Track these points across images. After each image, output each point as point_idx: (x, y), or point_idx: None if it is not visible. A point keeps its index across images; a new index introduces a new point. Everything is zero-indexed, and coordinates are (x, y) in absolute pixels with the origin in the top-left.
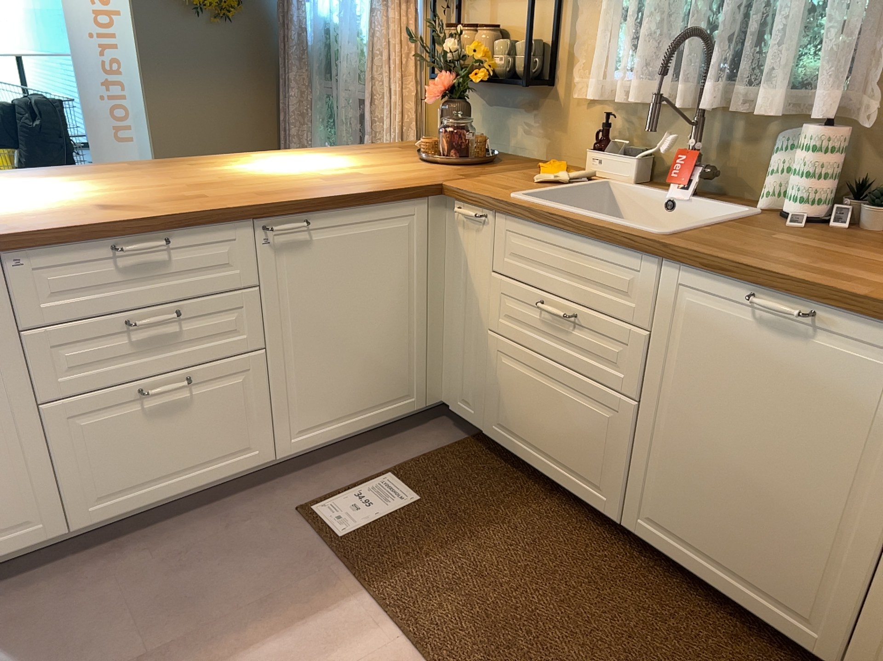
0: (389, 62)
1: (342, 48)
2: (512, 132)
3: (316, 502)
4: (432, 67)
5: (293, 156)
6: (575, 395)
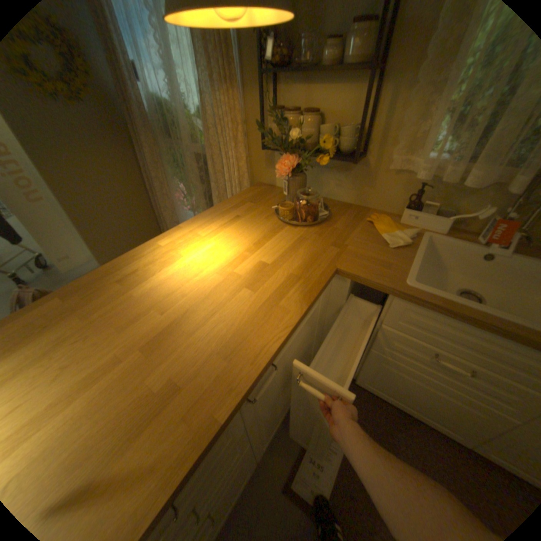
0: (222, 132)
1: (177, 118)
2: (326, 183)
3: (291, 481)
4: (276, 147)
5: (192, 238)
6: (454, 400)
